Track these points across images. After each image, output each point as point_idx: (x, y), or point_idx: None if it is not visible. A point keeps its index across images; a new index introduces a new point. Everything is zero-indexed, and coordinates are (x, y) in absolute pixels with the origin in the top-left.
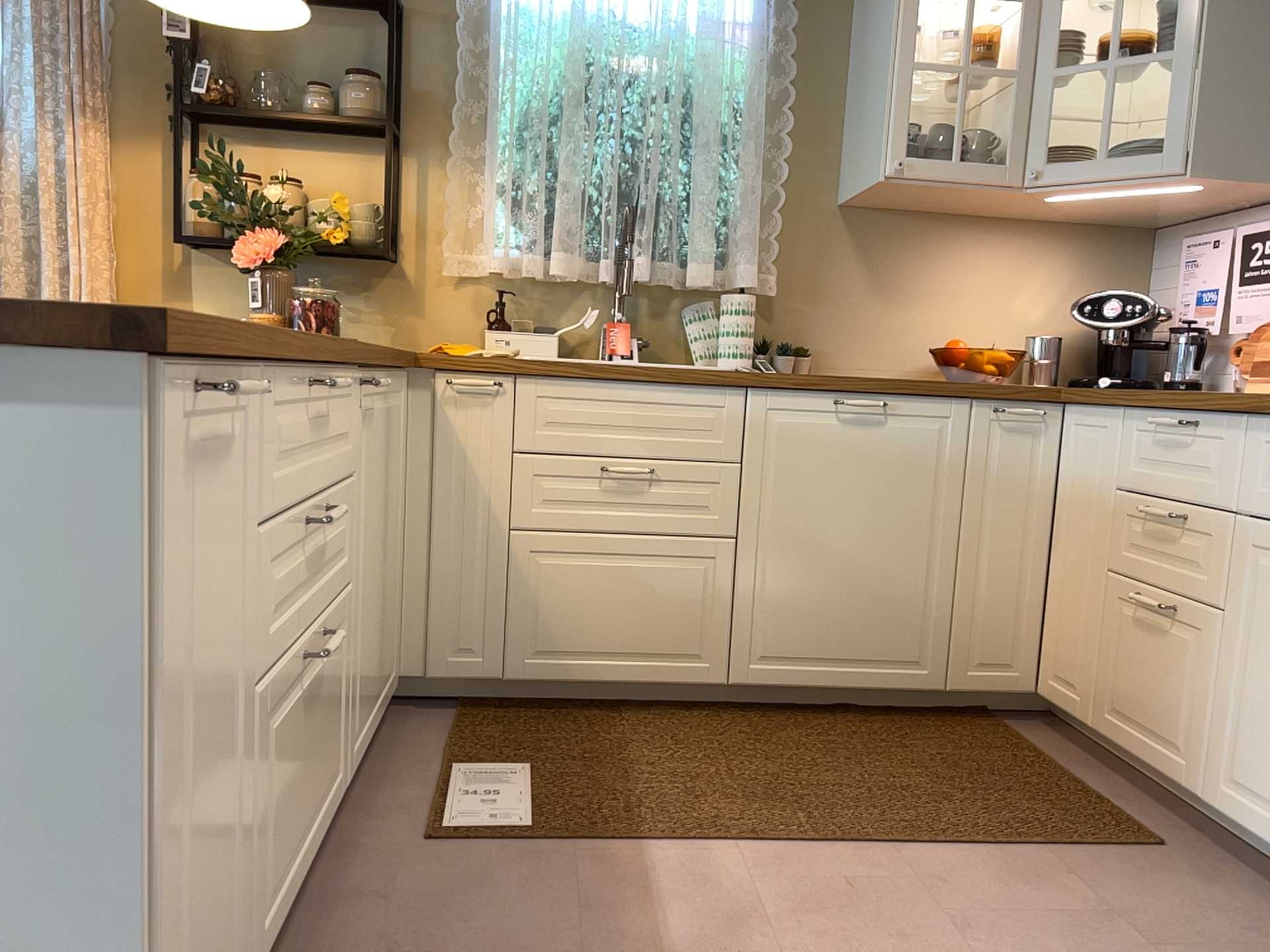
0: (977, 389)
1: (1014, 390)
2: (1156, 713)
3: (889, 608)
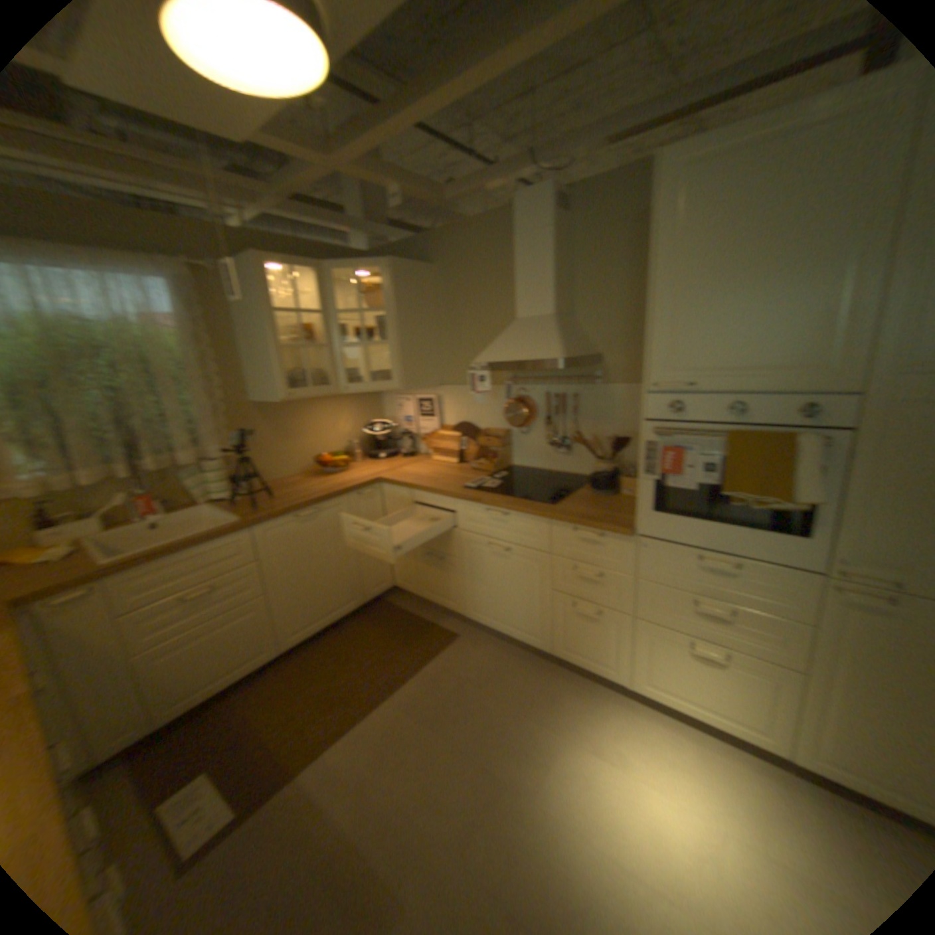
0: (351, 490)
1: (364, 485)
2: (444, 591)
3: (340, 586)
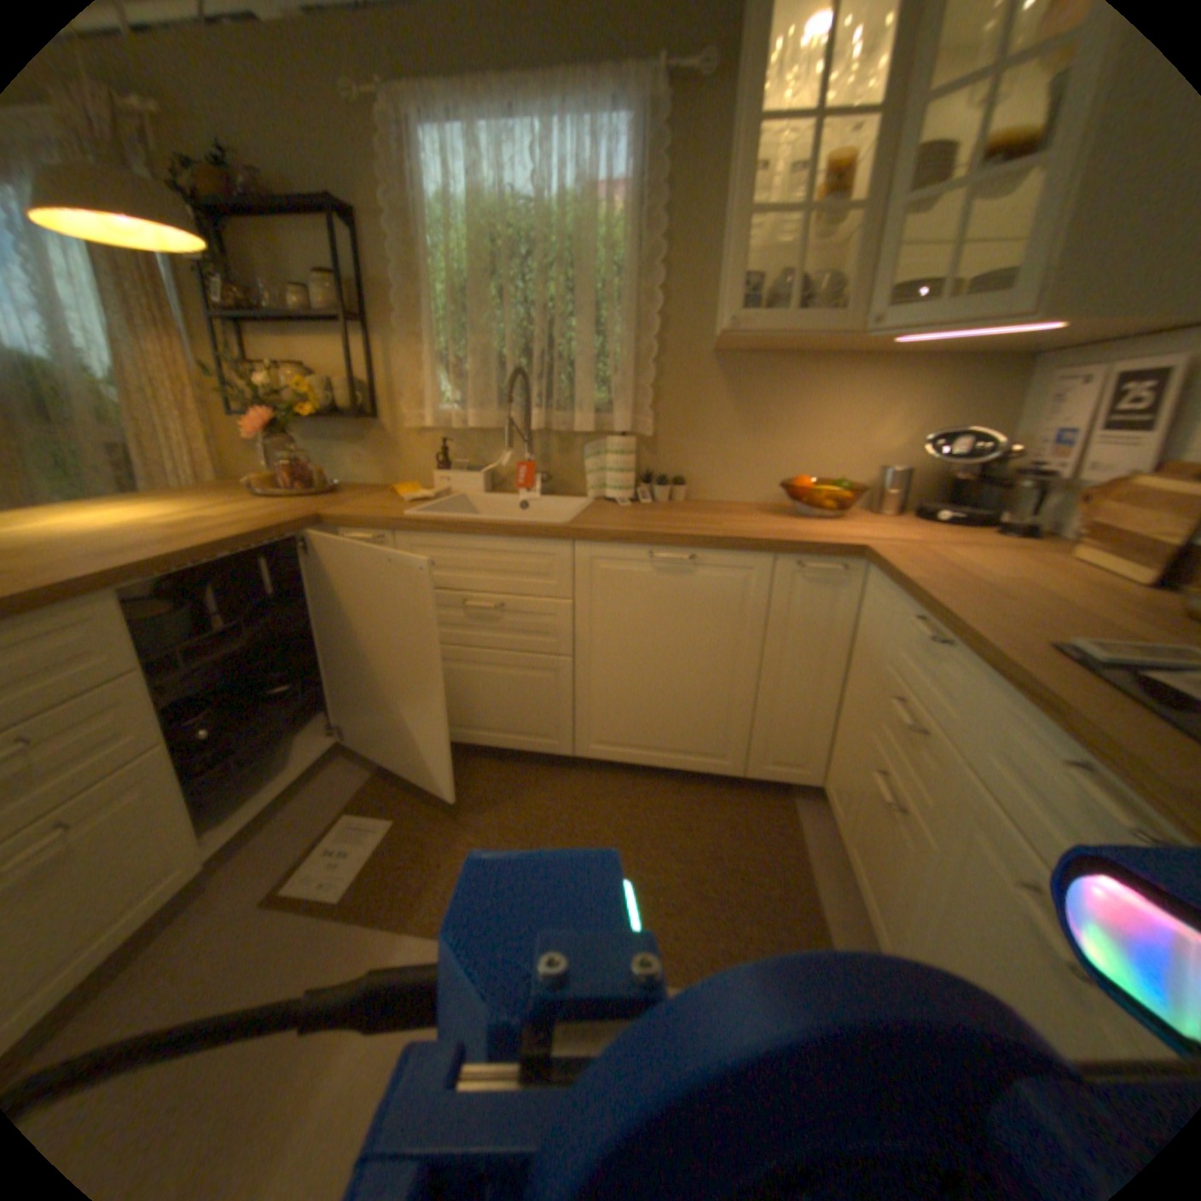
0: (778, 546)
1: (815, 547)
2: (879, 883)
3: (695, 715)
